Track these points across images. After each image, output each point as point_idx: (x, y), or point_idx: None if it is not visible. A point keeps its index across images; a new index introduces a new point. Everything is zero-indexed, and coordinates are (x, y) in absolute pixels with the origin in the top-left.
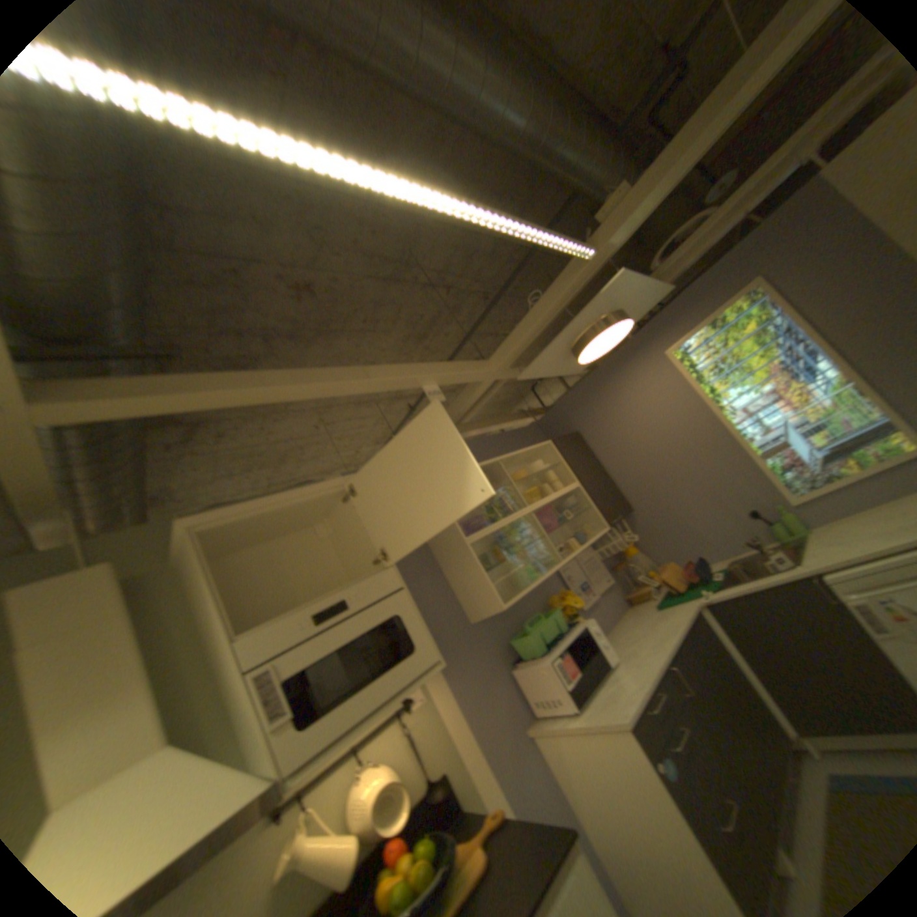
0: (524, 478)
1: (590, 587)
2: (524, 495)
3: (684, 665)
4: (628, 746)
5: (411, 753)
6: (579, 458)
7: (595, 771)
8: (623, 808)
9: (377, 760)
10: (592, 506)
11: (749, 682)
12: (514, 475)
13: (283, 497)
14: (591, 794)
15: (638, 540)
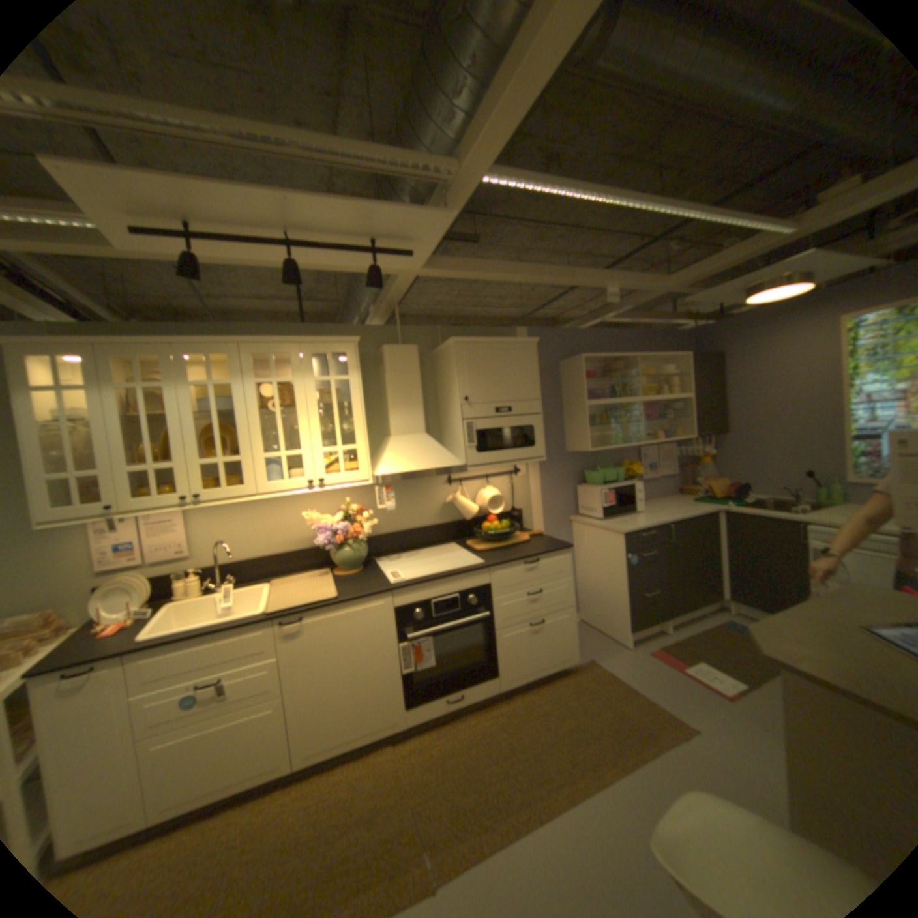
0: (651, 375)
1: (657, 468)
2: (643, 387)
3: (681, 529)
4: (618, 541)
5: (509, 491)
6: (708, 375)
7: (596, 547)
8: (600, 566)
9: (493, 485)
10: (694, 416)
11: (721, 562)
12: (645, 370)
13: (498, 340)
14: (588, 556)
15: (718, 455)
